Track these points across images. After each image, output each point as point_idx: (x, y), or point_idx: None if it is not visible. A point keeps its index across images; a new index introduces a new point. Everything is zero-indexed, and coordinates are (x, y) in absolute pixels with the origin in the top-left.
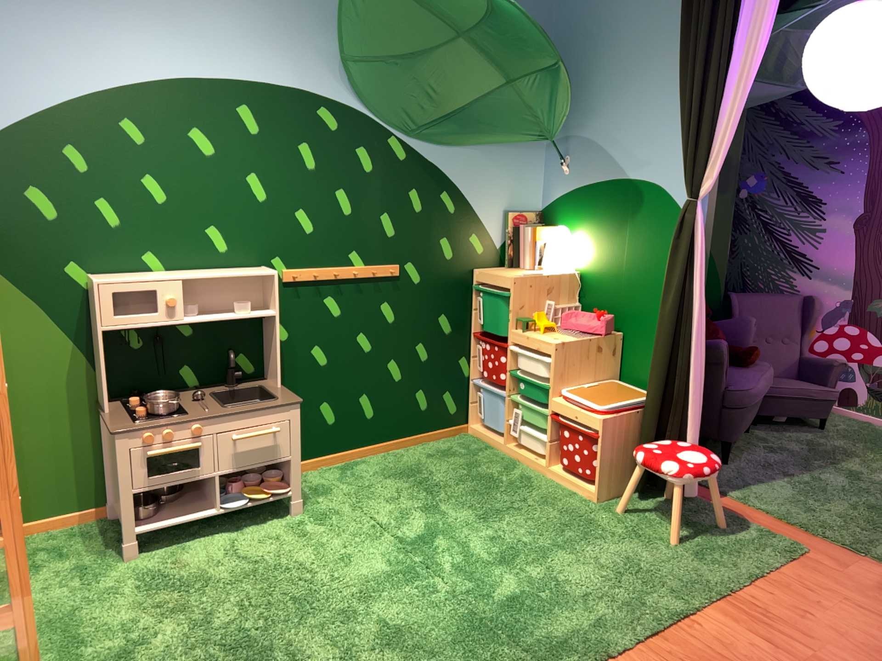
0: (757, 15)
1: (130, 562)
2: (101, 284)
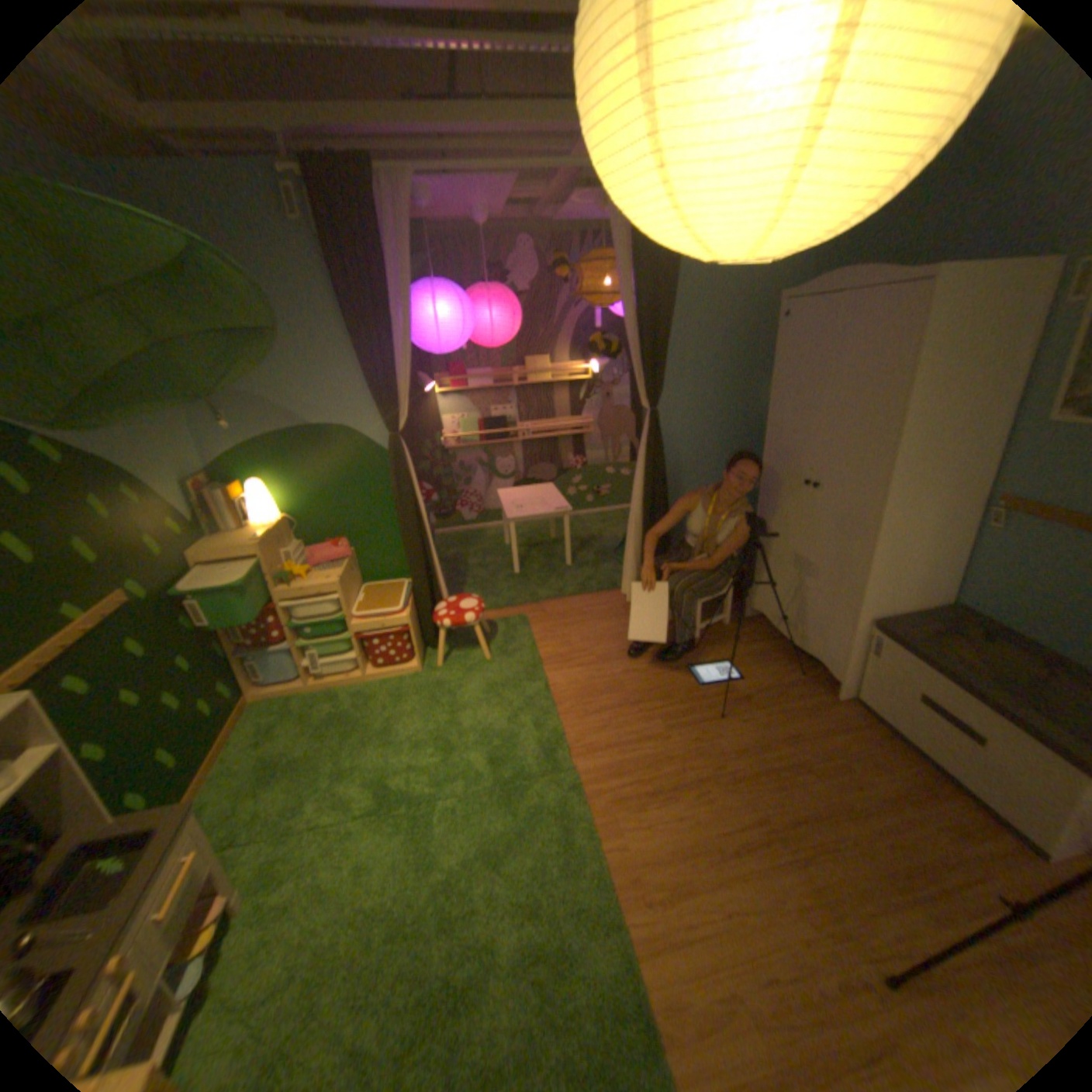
0: (403, 292)
1: None
2: None
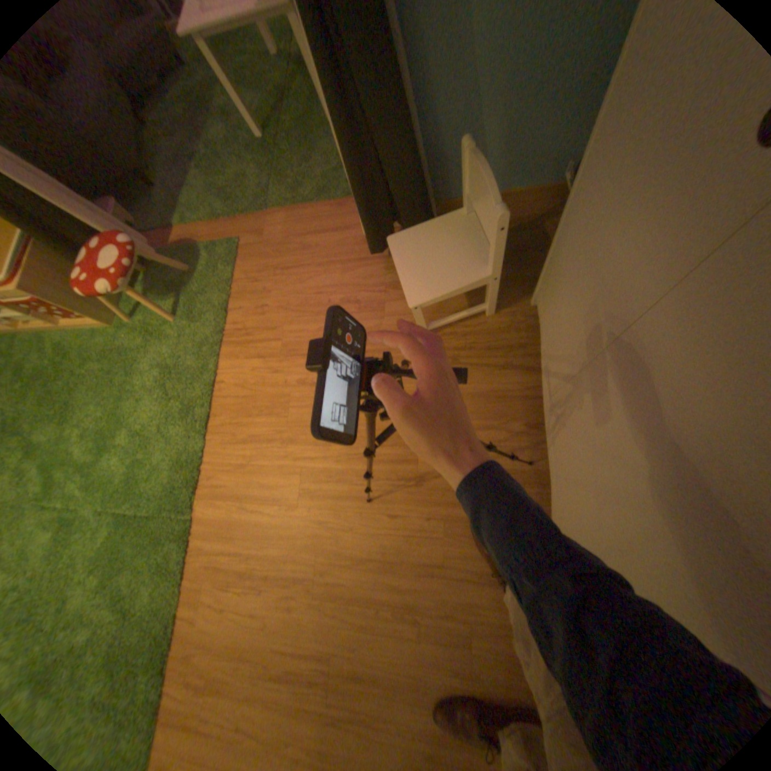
0: None
1: None
2: None
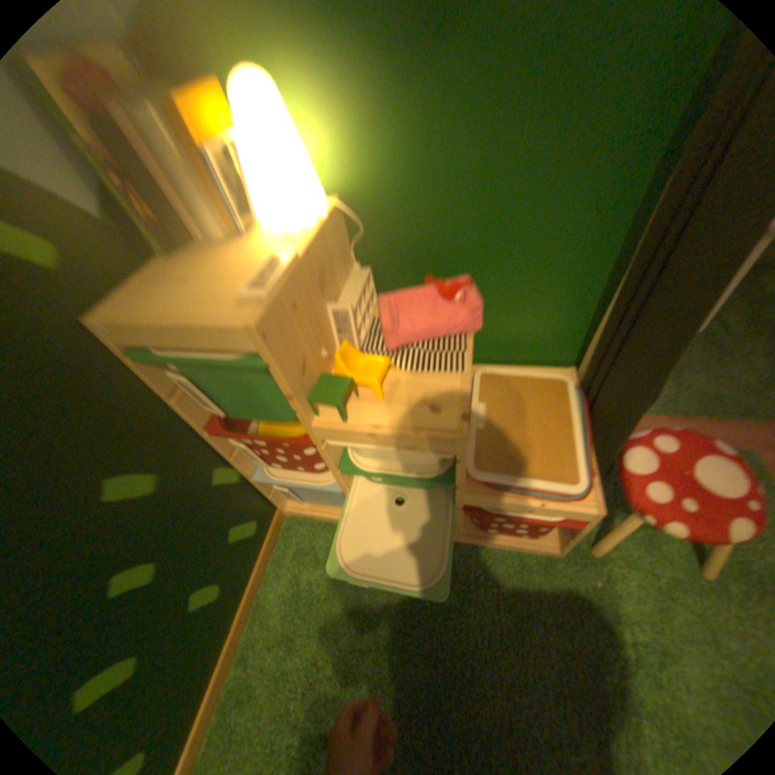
0: None
1: None
2: None
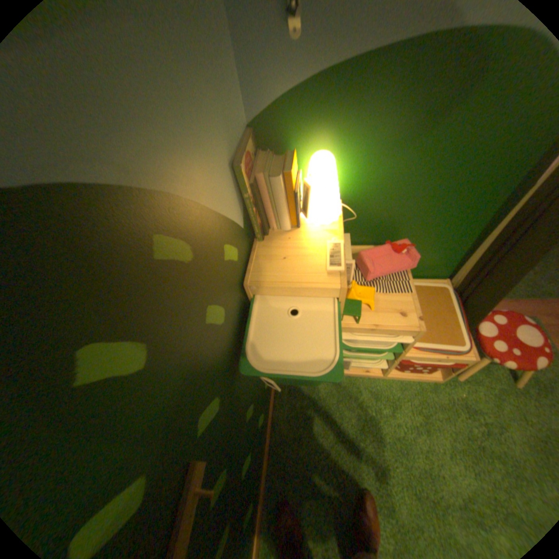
0: None
1: None
2: None
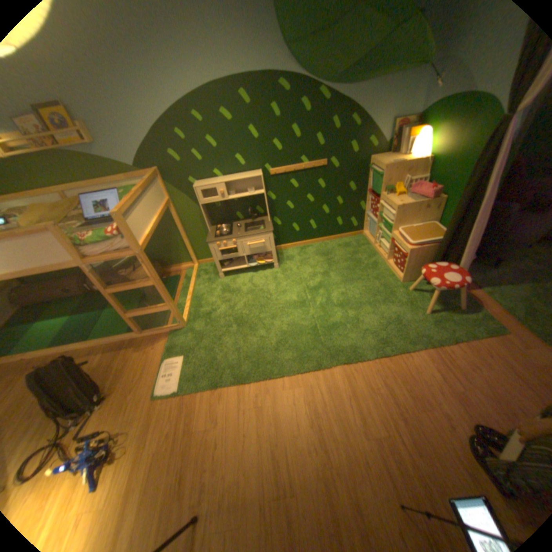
0: None
1: (221, 279)
2: (195, 188)
